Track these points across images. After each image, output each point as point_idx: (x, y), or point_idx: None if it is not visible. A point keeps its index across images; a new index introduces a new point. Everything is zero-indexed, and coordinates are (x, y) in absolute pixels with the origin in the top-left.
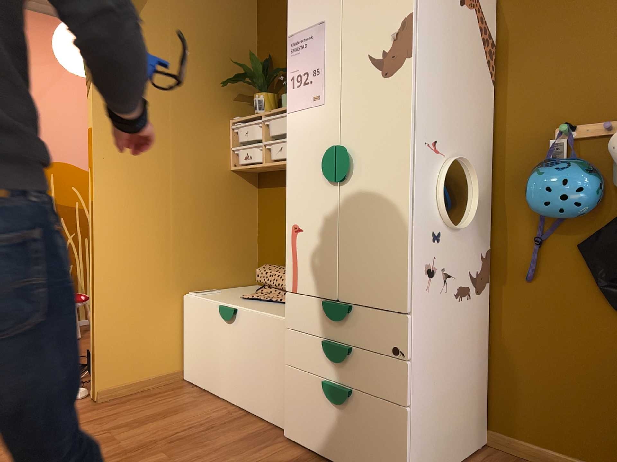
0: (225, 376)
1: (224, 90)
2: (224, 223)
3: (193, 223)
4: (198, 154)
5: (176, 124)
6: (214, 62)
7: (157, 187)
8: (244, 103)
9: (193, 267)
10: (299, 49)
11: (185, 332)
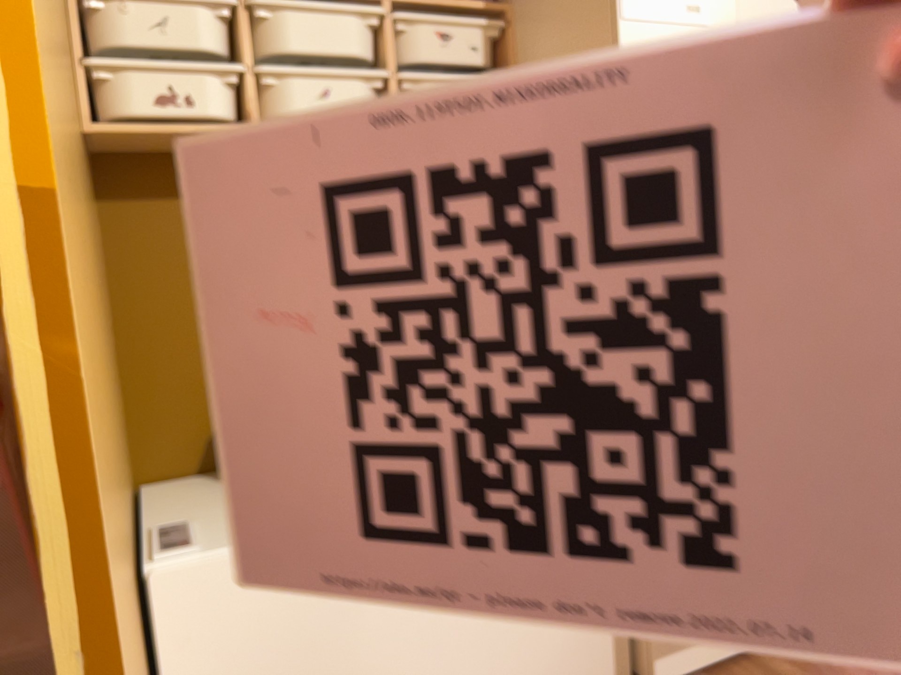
0: None
1: None
2: None
3: None
4: None
5: None
6: None
7: None
8: None
9: None
10: None
11: None
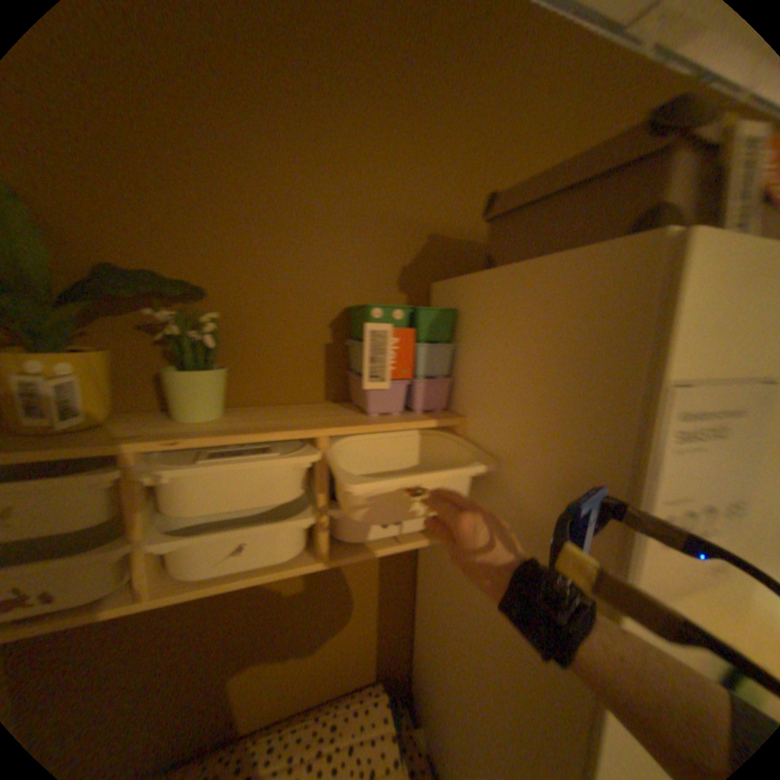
0: None
1: None
2: None
3: None
4: None
5: None
6: None
7: None
8: None
9: None
10: (703, 435)
11: None
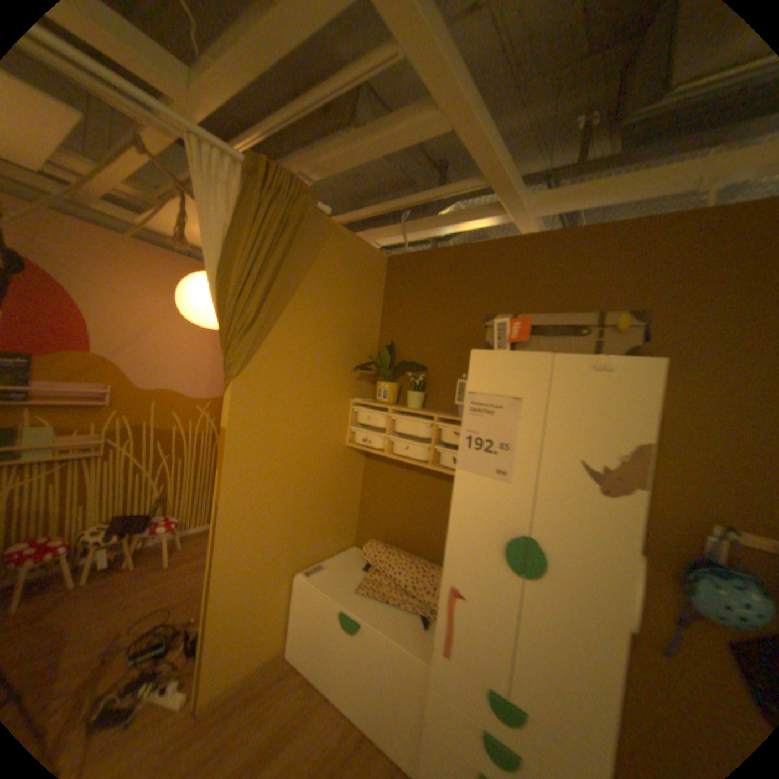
0: (339, 683)
1: (349, 372)
2: (335, 496)
3: (309, 504)
4: (322, 436)
5: (305, 411)
6: (344, 347)
7: (282, 476)
8: (363, 382)
9: (304, 546)
10: (481, 412)
11: (293, 614)
